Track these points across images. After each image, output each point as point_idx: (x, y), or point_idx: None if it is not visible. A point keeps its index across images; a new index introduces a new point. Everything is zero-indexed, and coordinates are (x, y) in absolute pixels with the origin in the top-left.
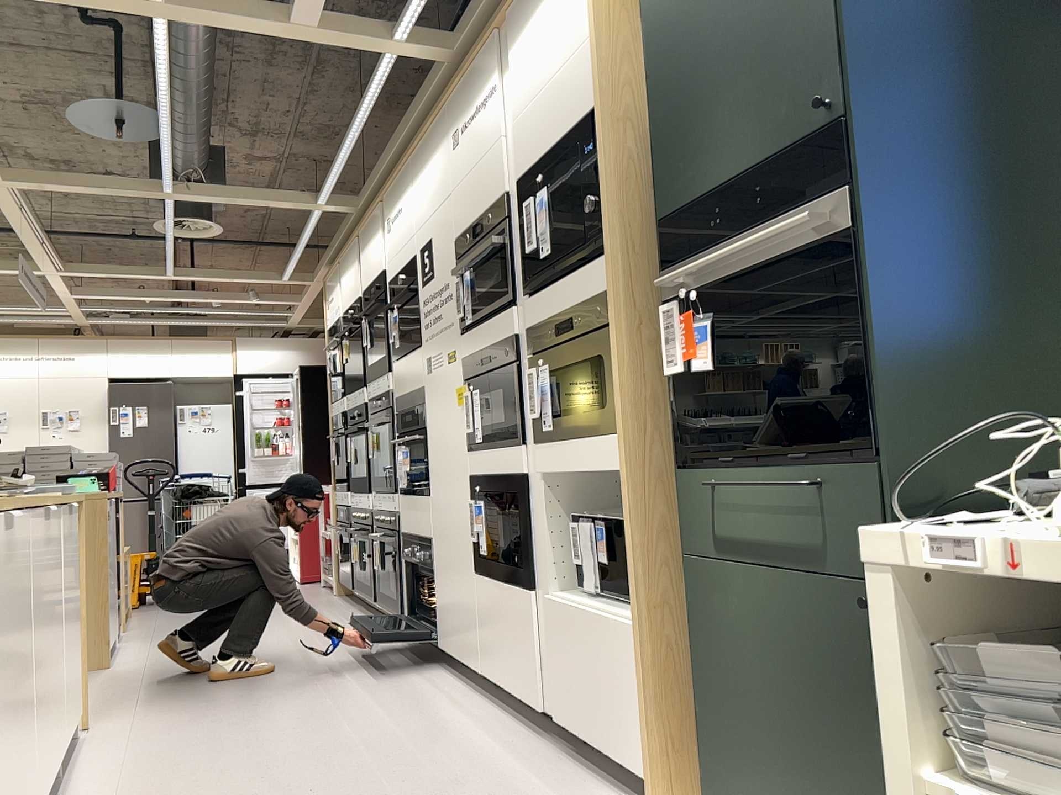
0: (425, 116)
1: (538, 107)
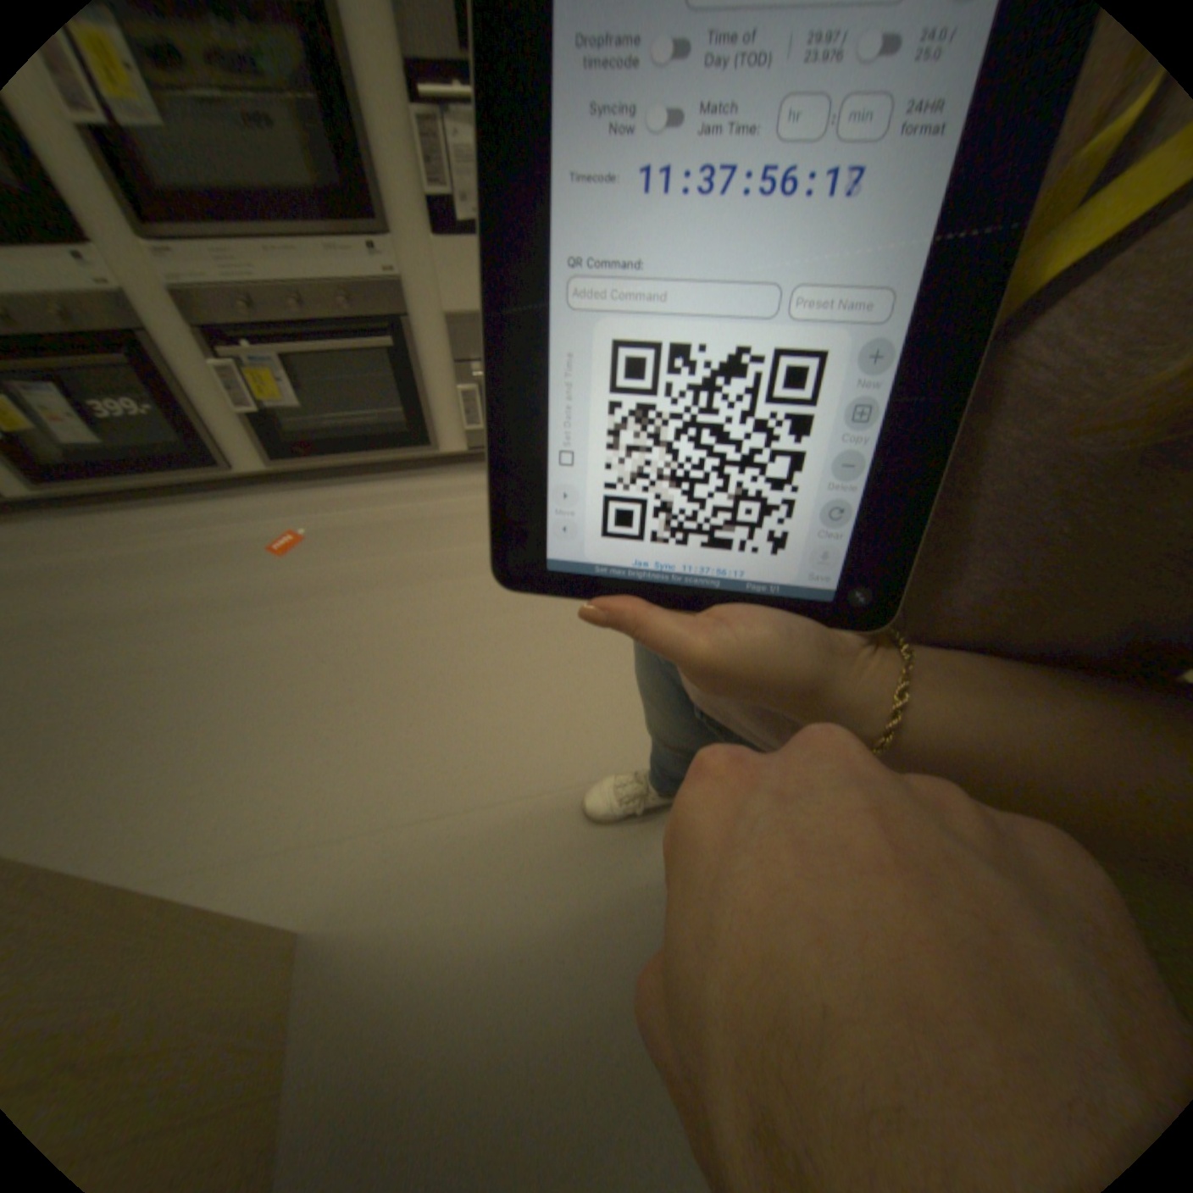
0: None
1: None
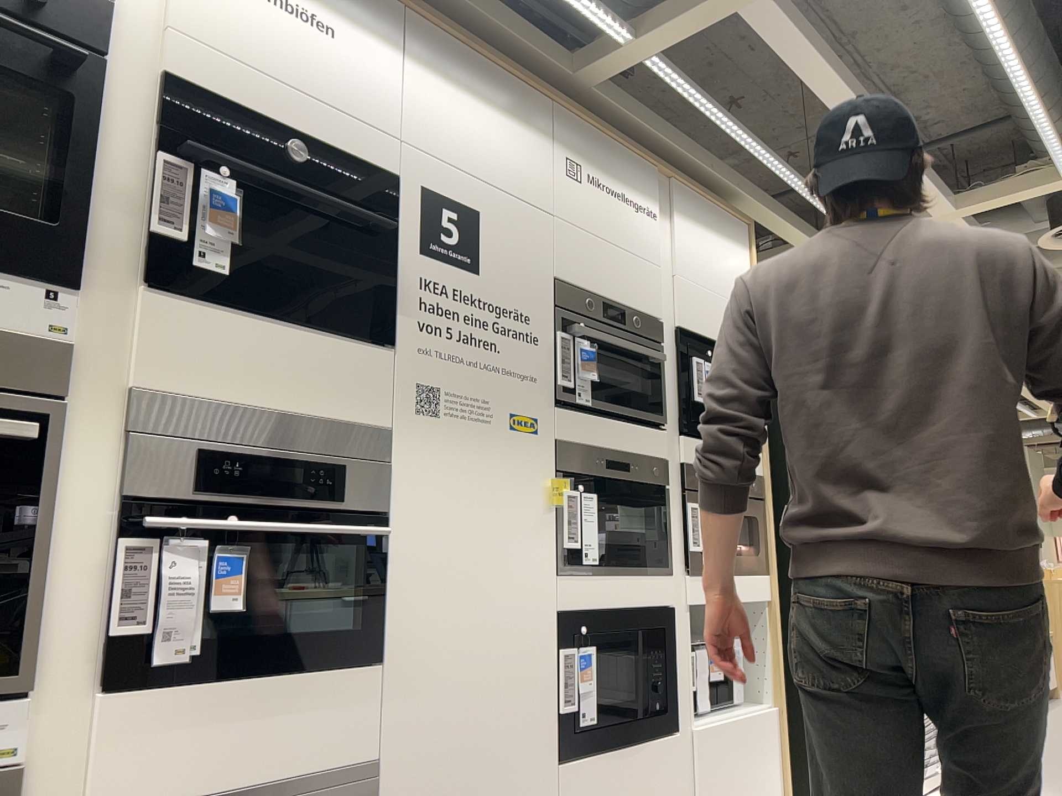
0: (450, 8)
1: (704, 296)
